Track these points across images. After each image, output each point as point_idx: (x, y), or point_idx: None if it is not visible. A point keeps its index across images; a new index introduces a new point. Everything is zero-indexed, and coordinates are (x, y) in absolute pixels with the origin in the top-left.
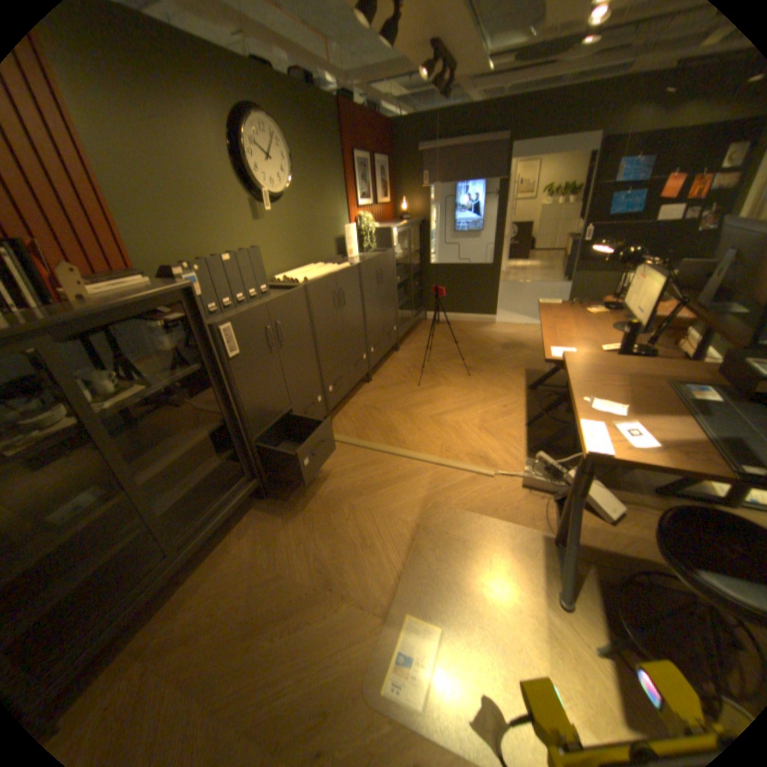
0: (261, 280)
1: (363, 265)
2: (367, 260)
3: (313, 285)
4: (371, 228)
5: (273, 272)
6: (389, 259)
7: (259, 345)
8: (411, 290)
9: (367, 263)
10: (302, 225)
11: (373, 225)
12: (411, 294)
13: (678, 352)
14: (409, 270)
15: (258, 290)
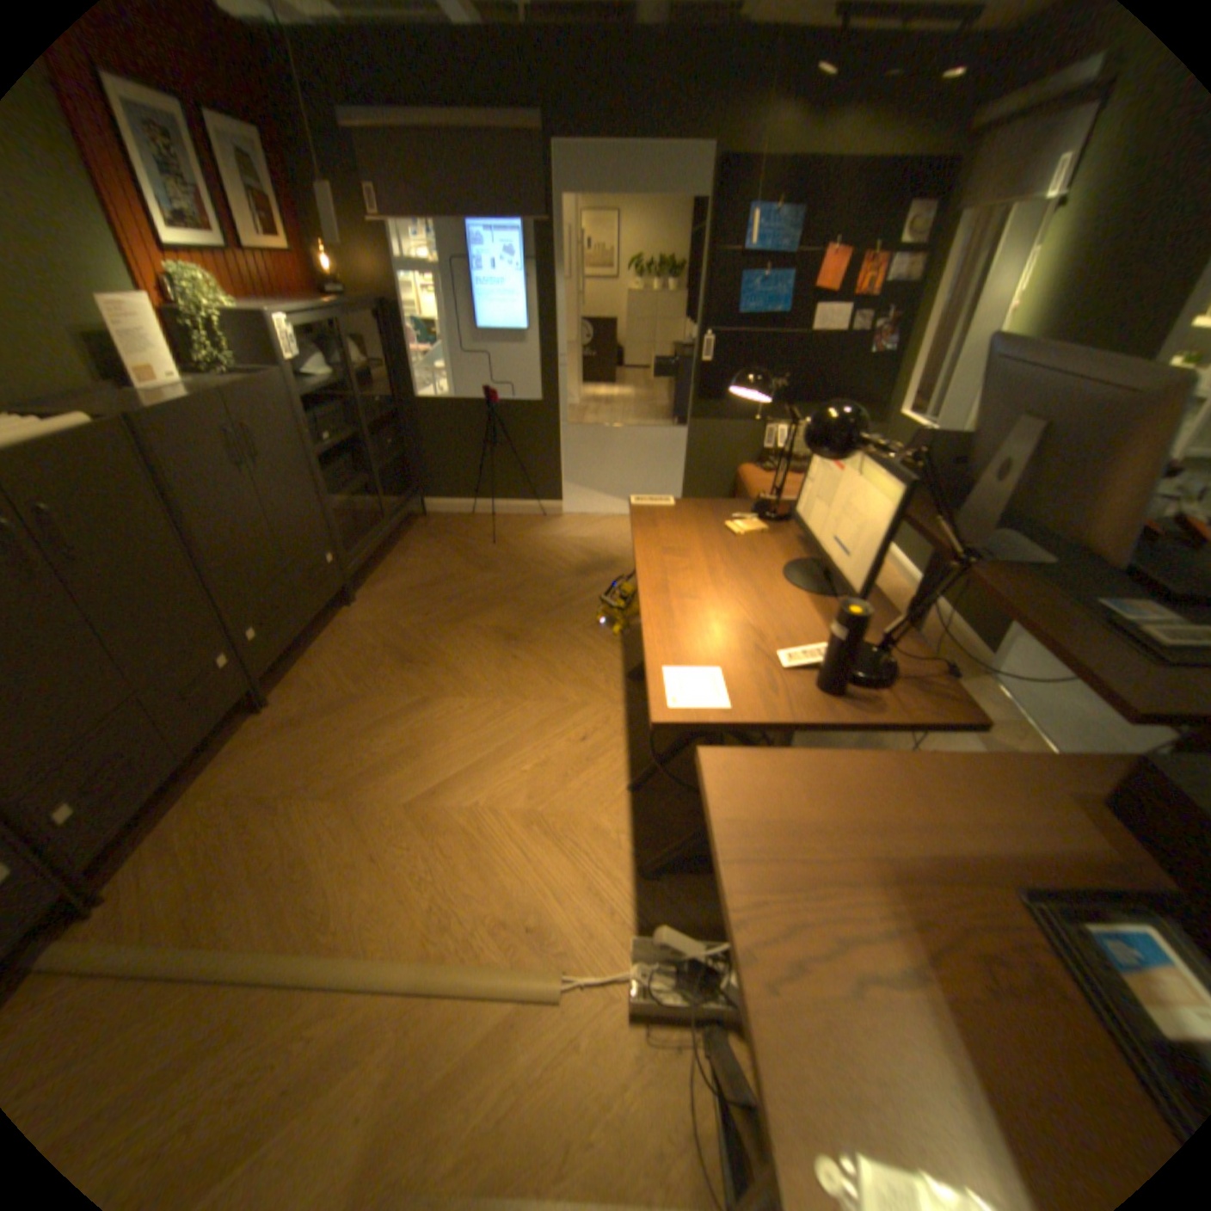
0: None
1: (150, 416)
2: (175, 398)
3: None
4: (208, 306)
5: None
6: (274, 392)
7: None
8: (370, 459)
9: (172, 409)
10: None
11: (217, 299)
12: (372, 467)
13: (933, 652)
14: (357, 414)
15: None
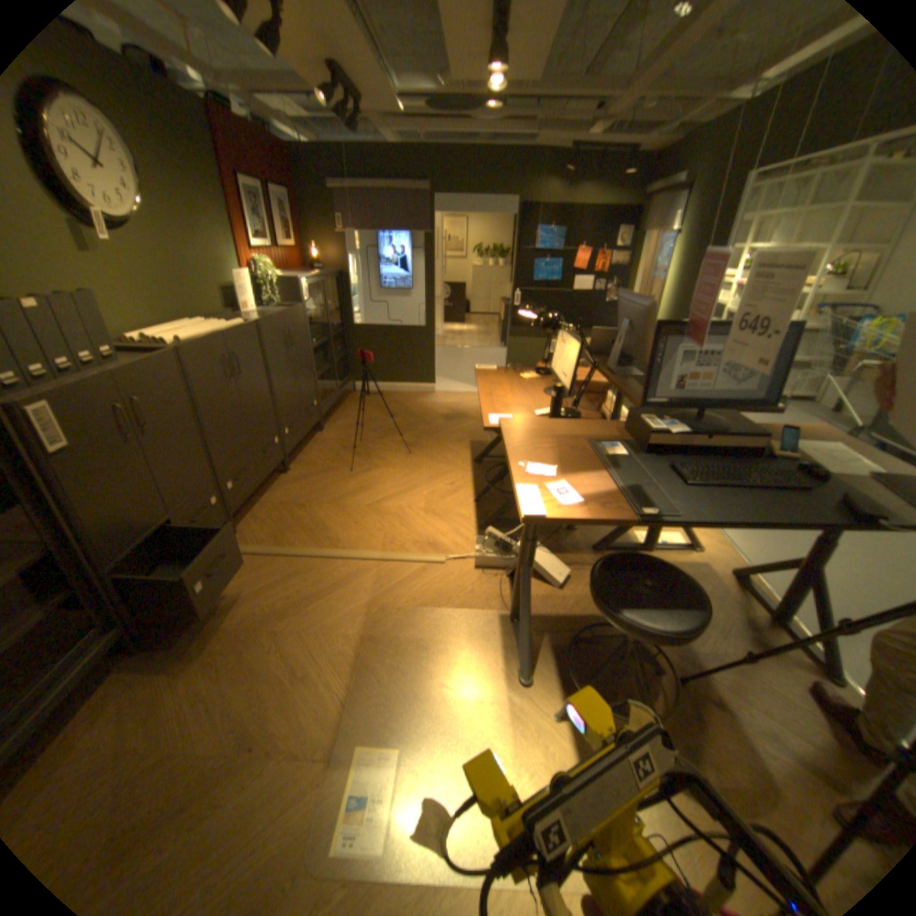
0: (101, 337)
1: (263, 322)
2: (268, 315)
3: (190, 347)
4: (271, 275)
5: (122, 327)
6: (300, 315)
7: (105, 431)
8: (332, 355)
9: (269, 320)
10: (165, 264)
11: (274, 272)
12: (333, 360)
13: (597, 413)
14: (328, 331)
15: (95, 351)
